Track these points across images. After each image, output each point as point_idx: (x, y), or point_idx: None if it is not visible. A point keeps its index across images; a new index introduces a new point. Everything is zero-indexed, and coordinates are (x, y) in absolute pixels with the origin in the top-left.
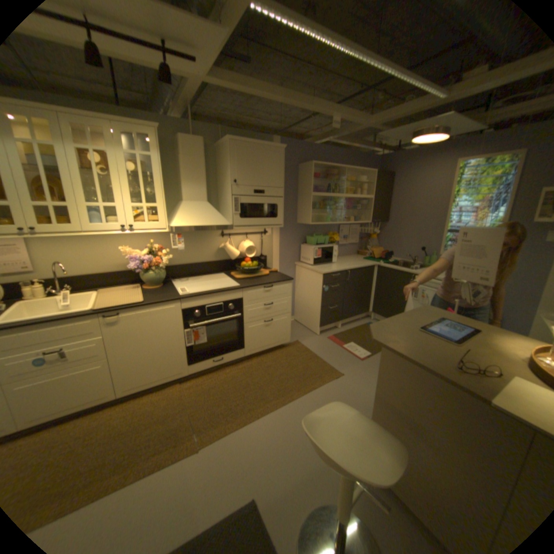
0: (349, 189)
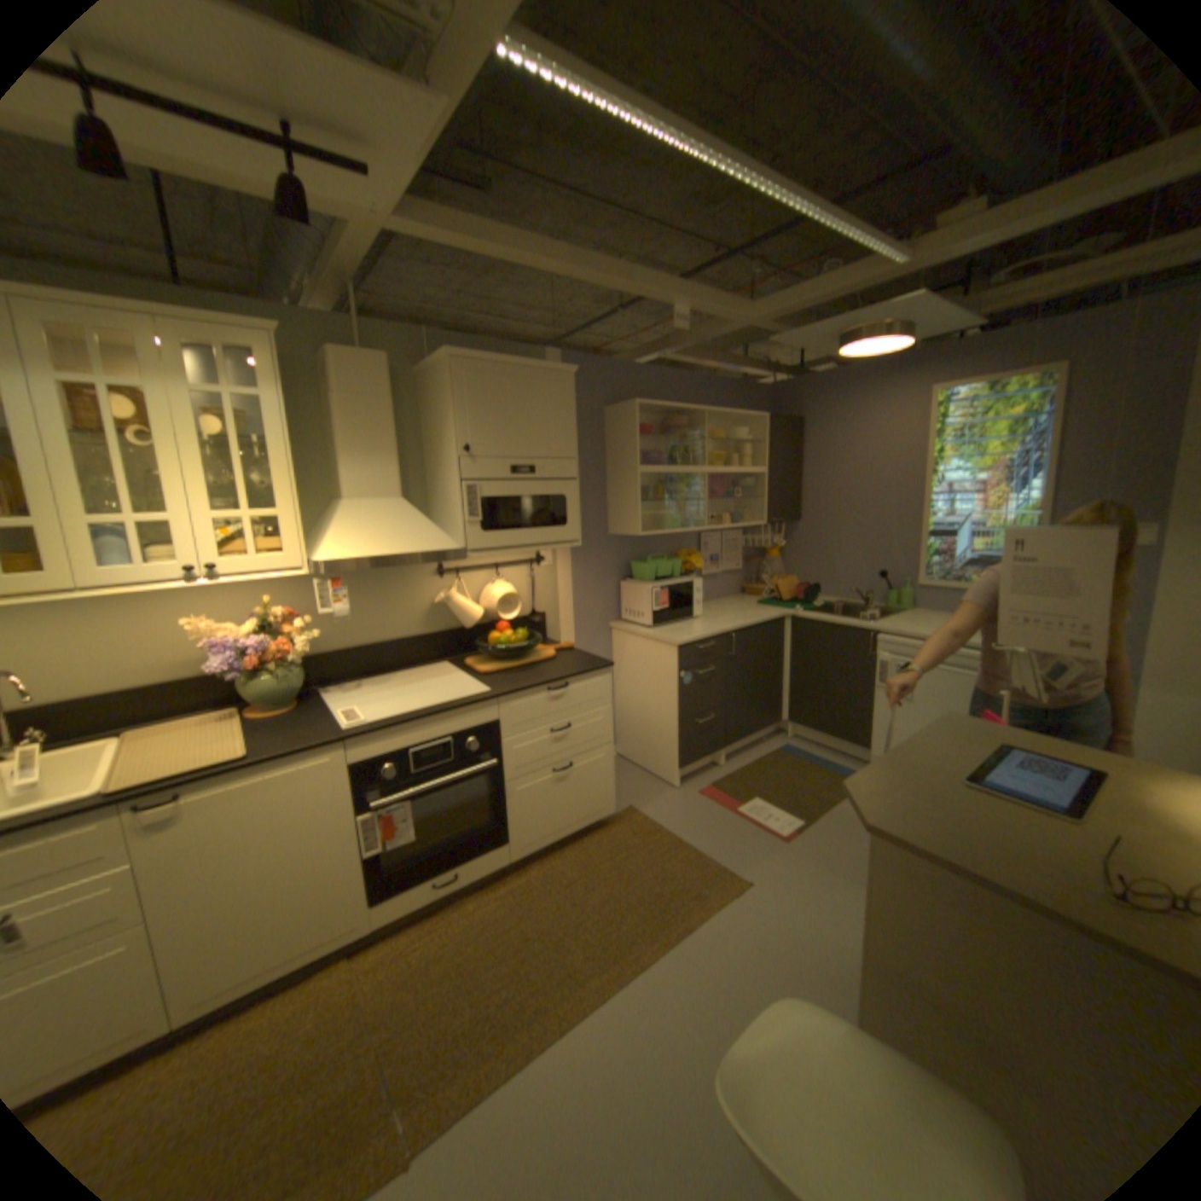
0: (715, 457)
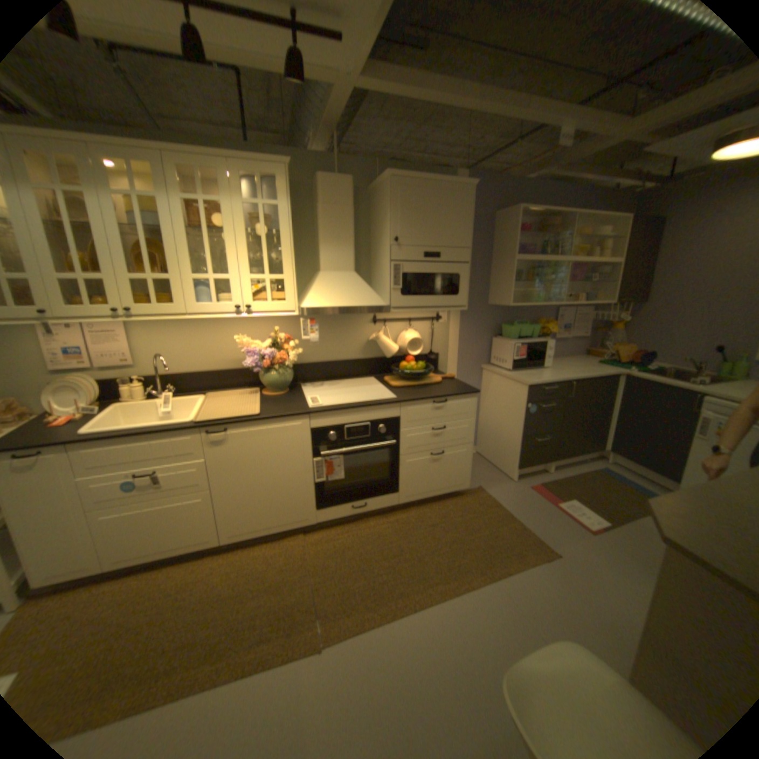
0: (580, 249)
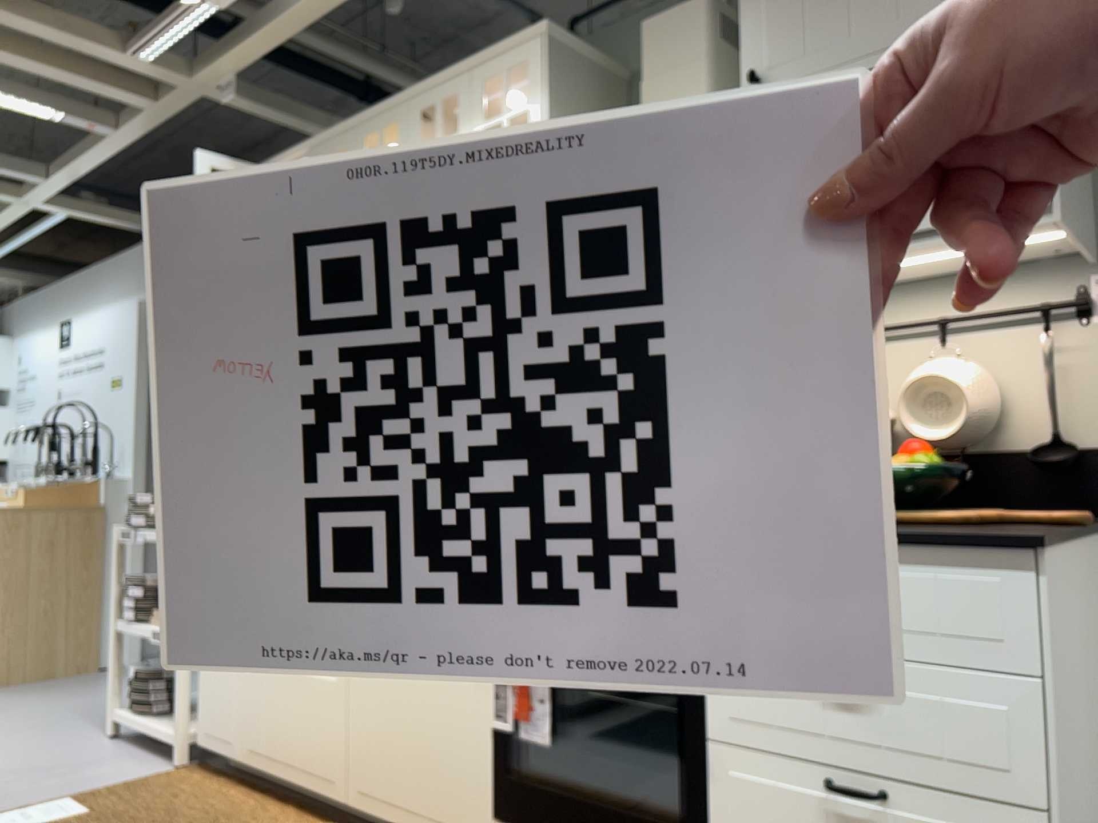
0: None
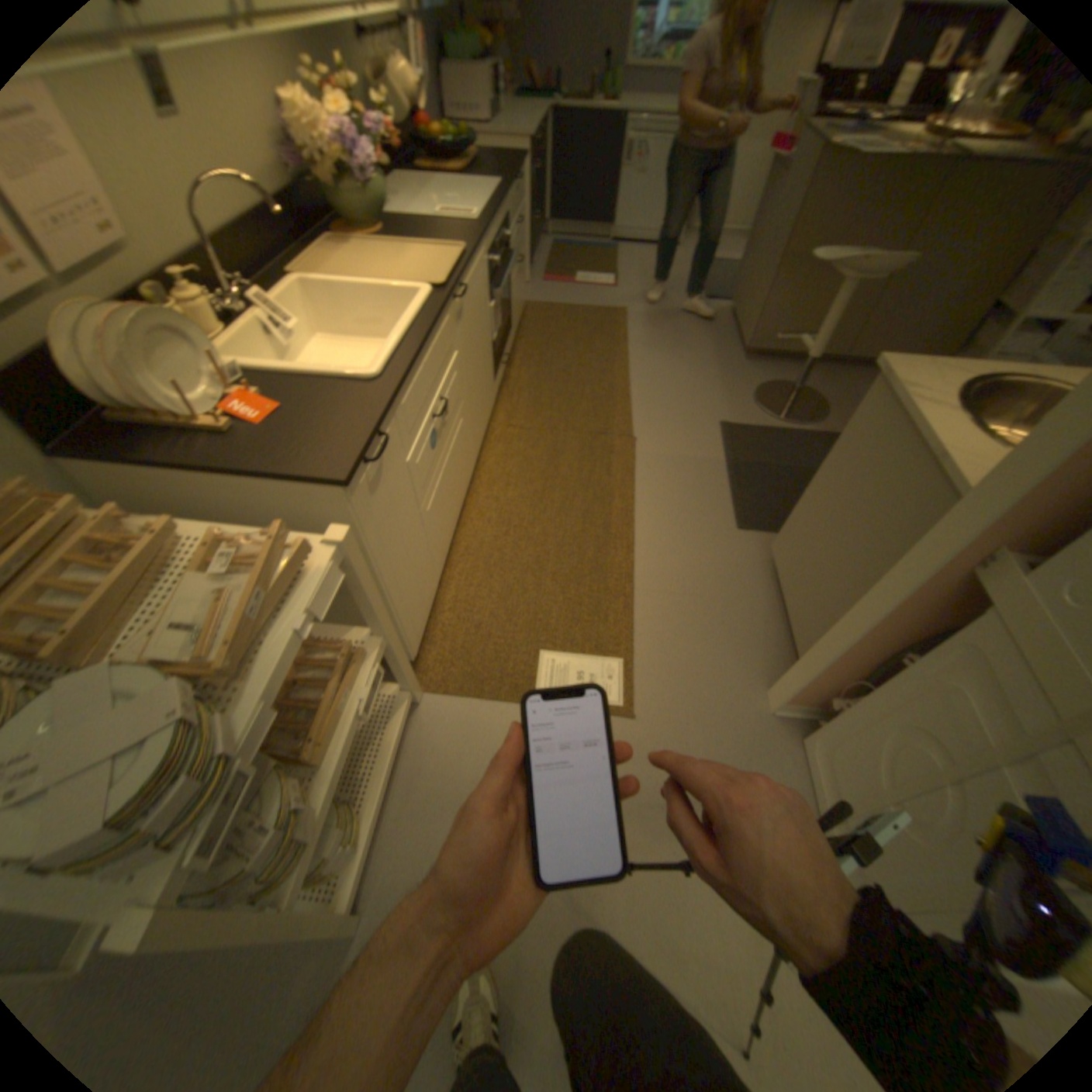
0: None
